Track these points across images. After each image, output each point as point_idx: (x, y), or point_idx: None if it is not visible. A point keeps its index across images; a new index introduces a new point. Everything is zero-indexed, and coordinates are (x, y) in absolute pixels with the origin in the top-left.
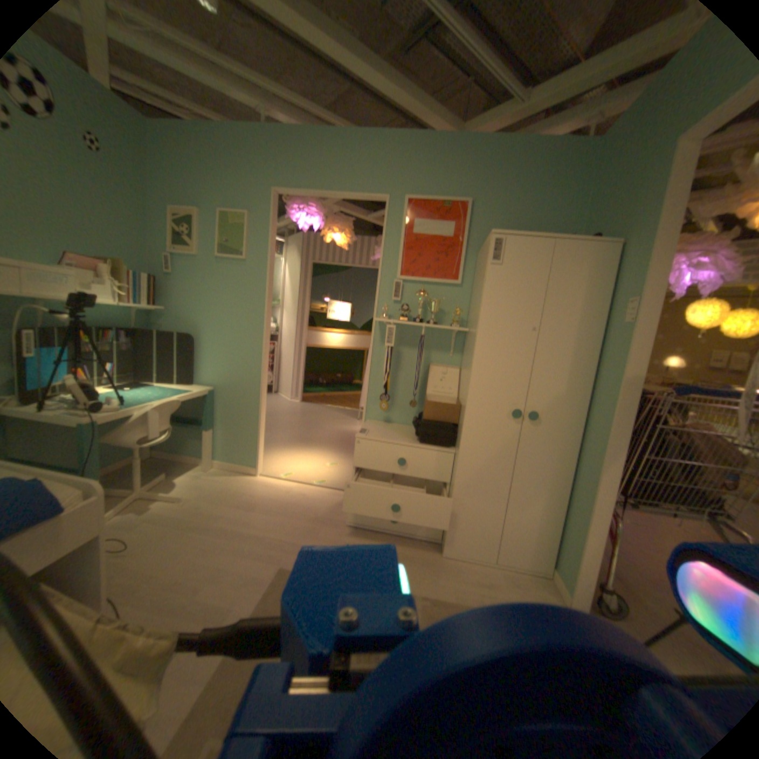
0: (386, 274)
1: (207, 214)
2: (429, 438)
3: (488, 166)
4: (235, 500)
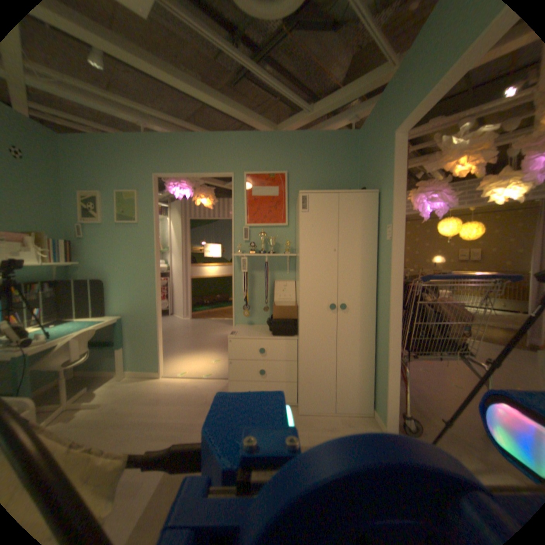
0: (237, 224)
1: (106, 195)
2: (278, 331)
3: (294, 151)
4: (143, 399)
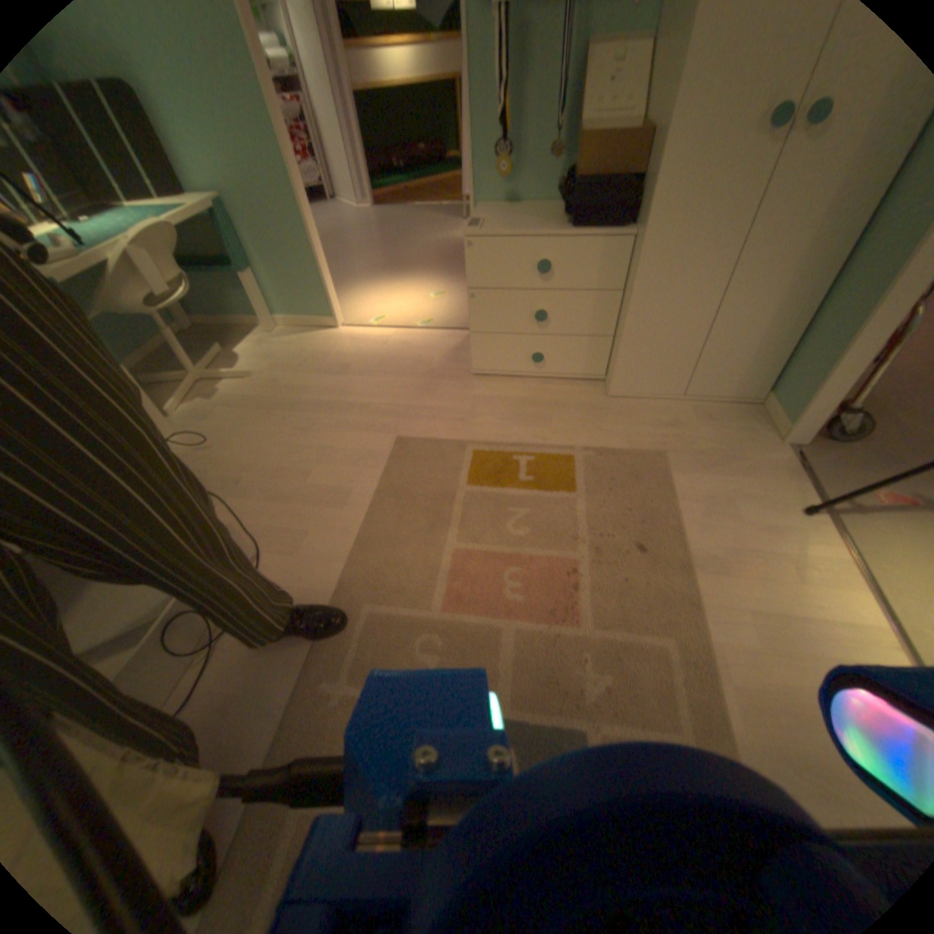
0: None
1: None
2: (591, 212)
3: None
4: (320, 362)
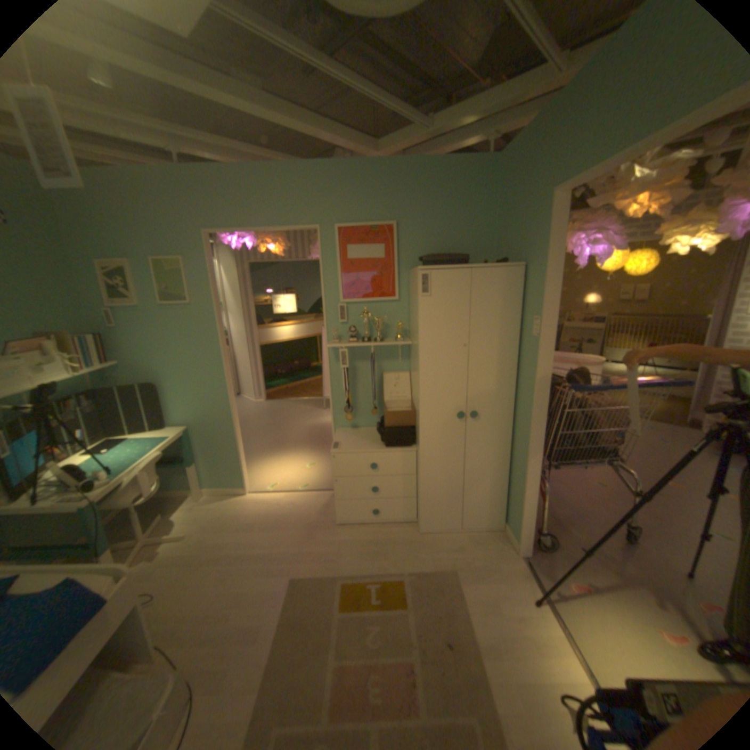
0: (329, 299)
1: (138, 262)
2: (393, 441)
3: (406, 188)
4: (233, 523)
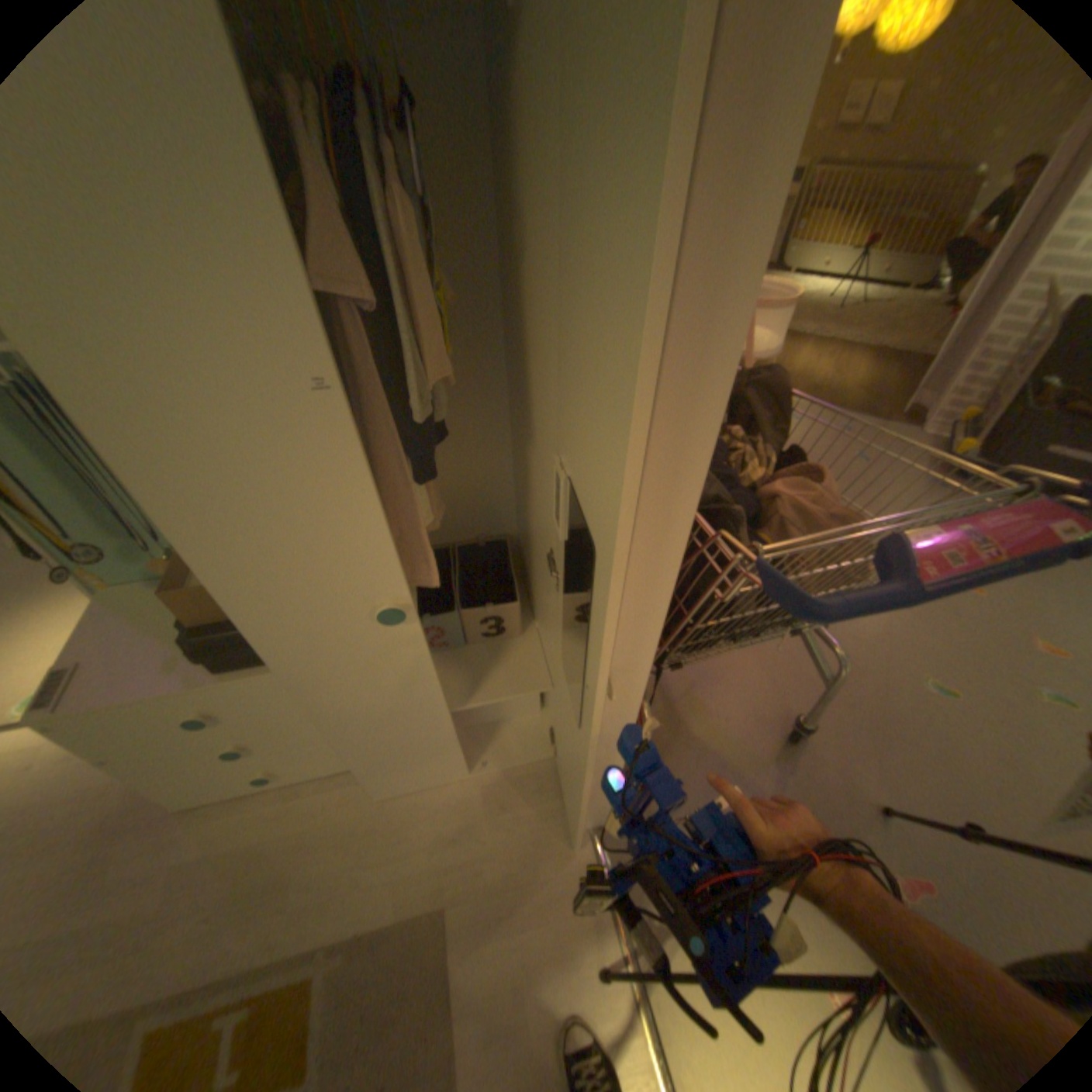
0: None
1: None
2: (231, 661)
3: None
4: None
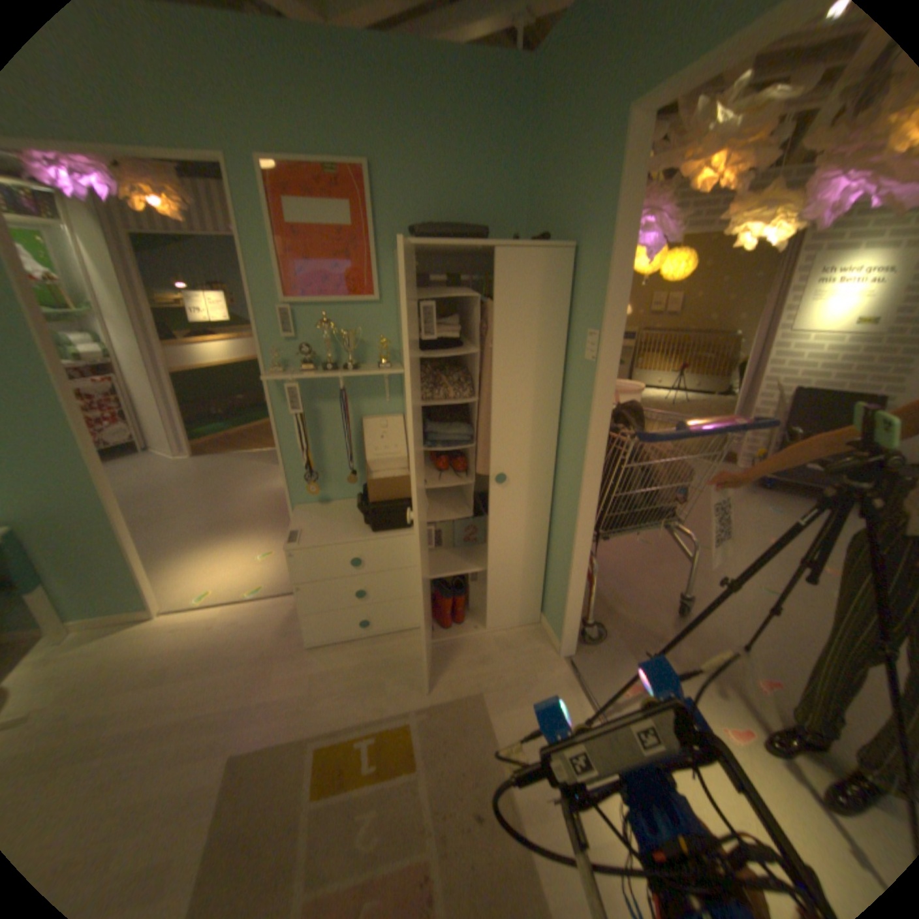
0: (260, 295)
1: None
2: (384, 523)
3: (381, 97)
4: (129, 674)
